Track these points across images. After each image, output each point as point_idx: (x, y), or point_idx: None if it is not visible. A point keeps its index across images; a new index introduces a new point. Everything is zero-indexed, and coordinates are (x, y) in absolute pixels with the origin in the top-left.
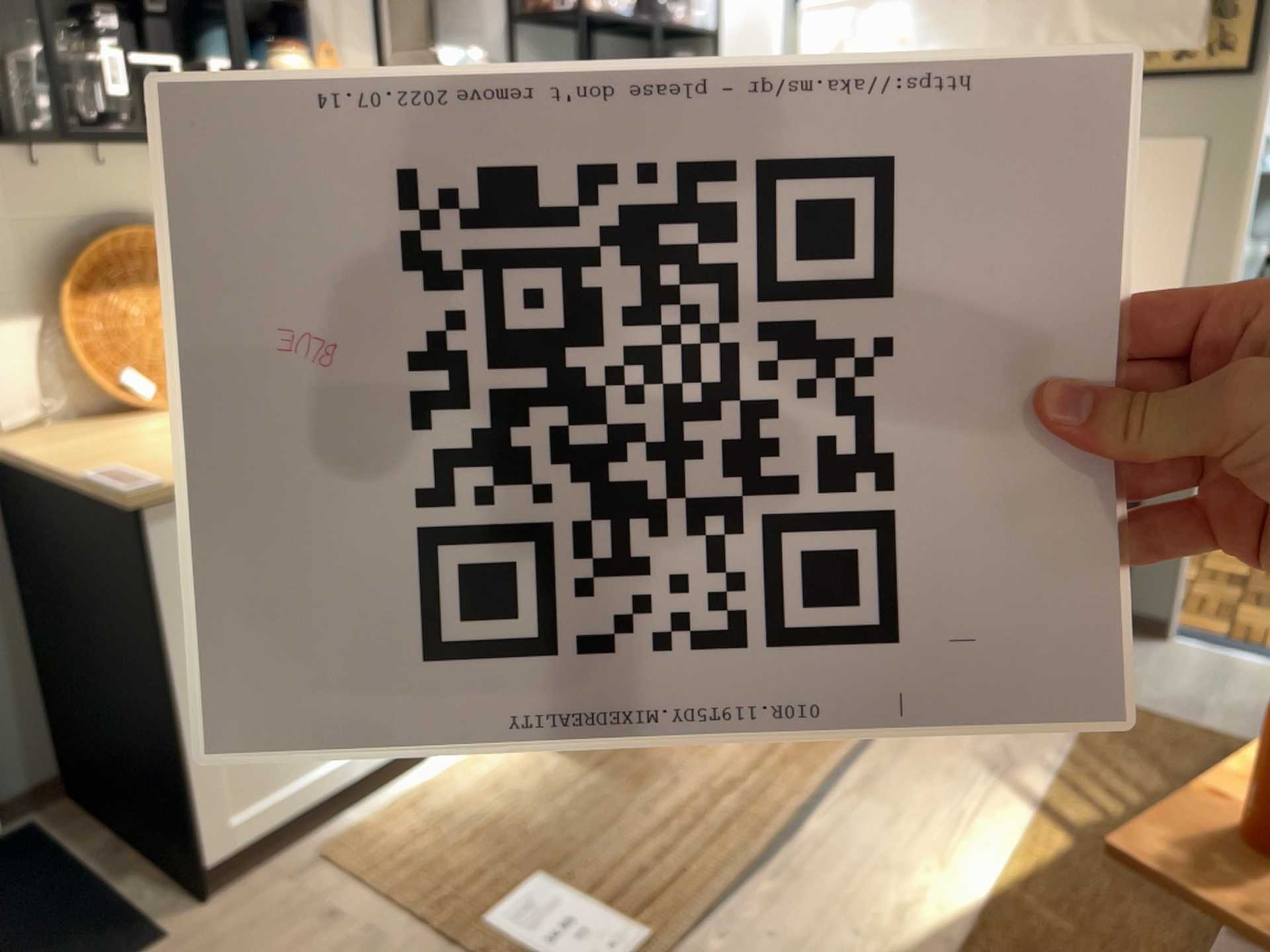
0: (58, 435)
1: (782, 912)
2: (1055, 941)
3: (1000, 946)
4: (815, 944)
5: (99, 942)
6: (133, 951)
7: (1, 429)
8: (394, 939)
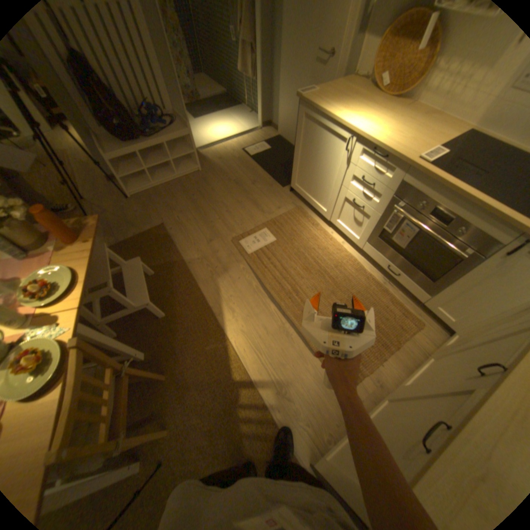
0: (357, 82)
1: (245, 283)
2: (206, 341)
3: (212, 326)
4: (233, 286)
5: (285, 180)
6: (281, 184)
7: (358, 73)
8: (268, 216)
